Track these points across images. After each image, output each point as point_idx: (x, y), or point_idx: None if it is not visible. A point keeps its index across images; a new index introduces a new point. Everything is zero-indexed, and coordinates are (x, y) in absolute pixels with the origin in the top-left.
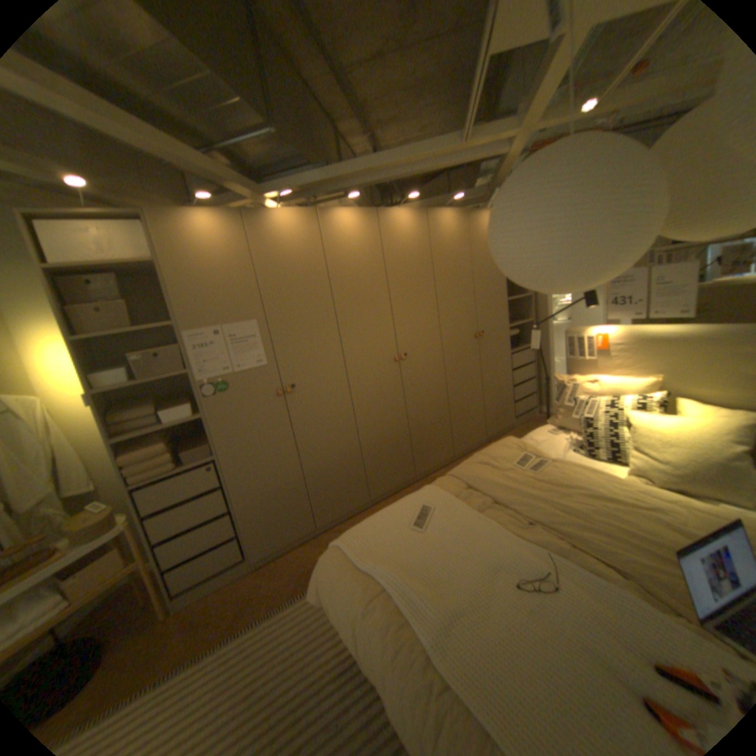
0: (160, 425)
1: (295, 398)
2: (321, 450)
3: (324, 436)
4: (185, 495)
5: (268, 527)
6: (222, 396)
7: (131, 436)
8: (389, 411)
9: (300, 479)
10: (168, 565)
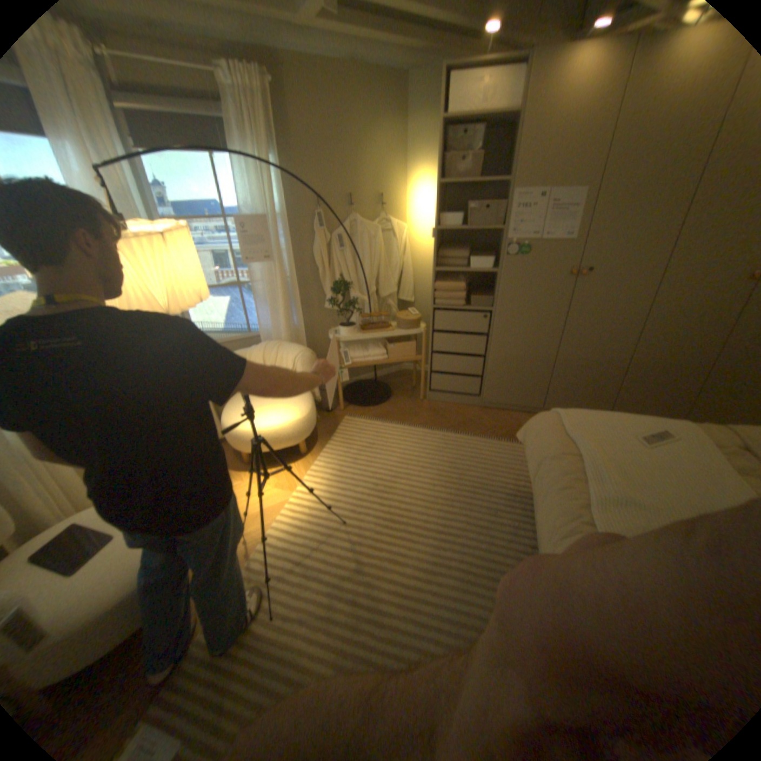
0: (468, 268)
1: (588, 282)
2: (586, 343)
3: (598, 331)
4: (463, 328)
5: (507, 383)
6: (522, 258)
7: (449, 269)
8: (697, 337)
9: (552, 359)
10: (436, 369)
